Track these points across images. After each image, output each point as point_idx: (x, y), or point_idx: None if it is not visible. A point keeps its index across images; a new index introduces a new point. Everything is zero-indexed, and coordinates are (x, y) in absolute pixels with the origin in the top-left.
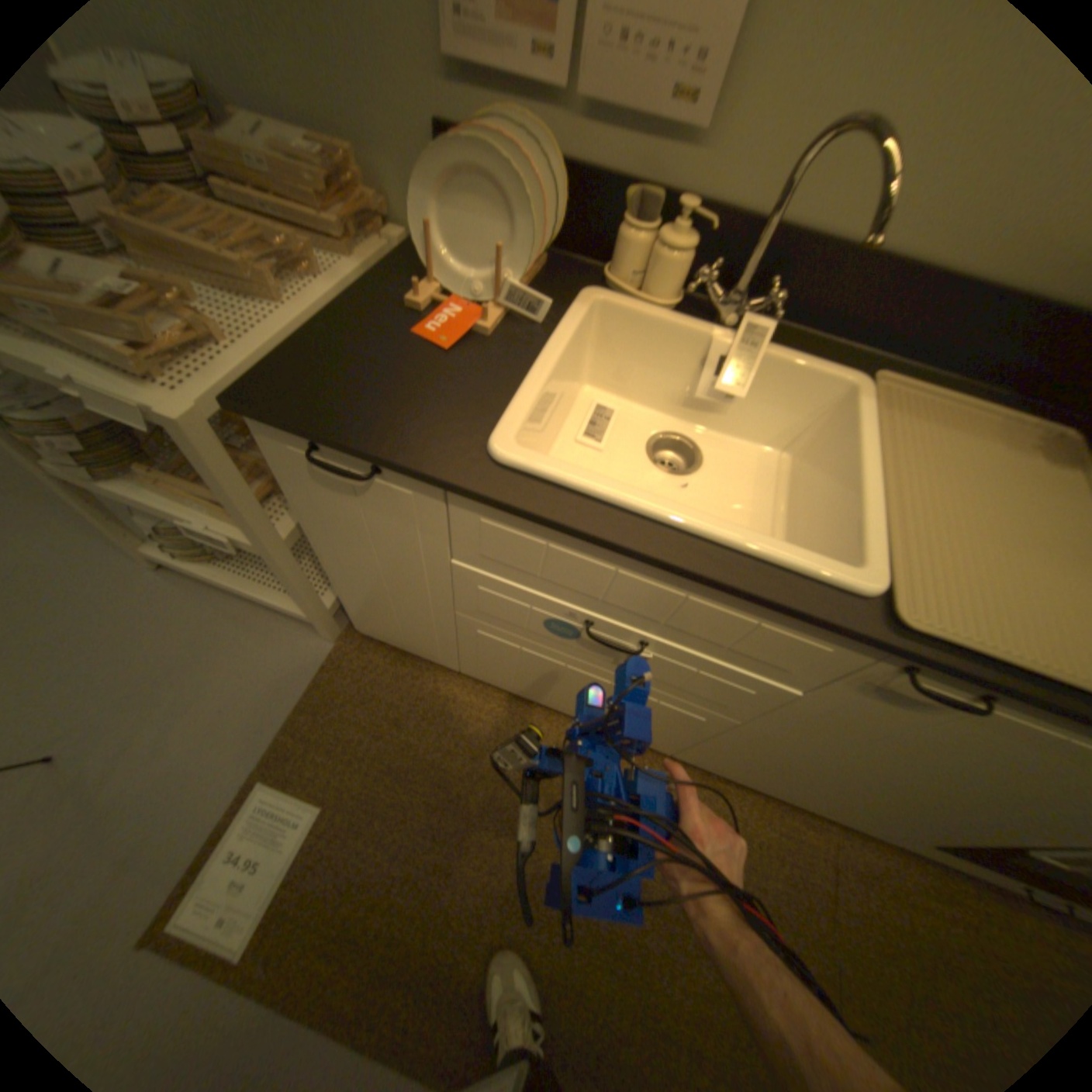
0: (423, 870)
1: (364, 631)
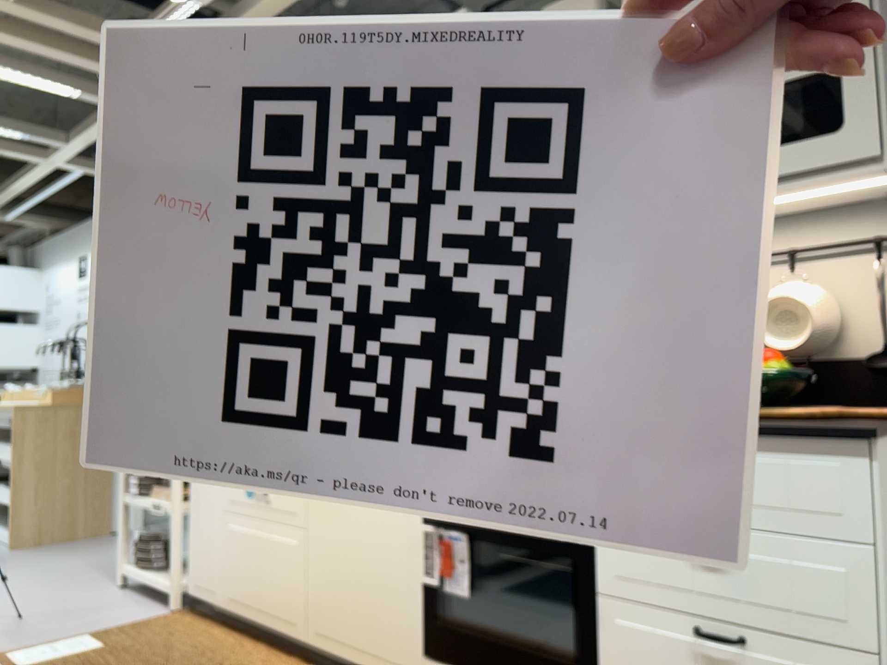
0: None
1: (189, 589)
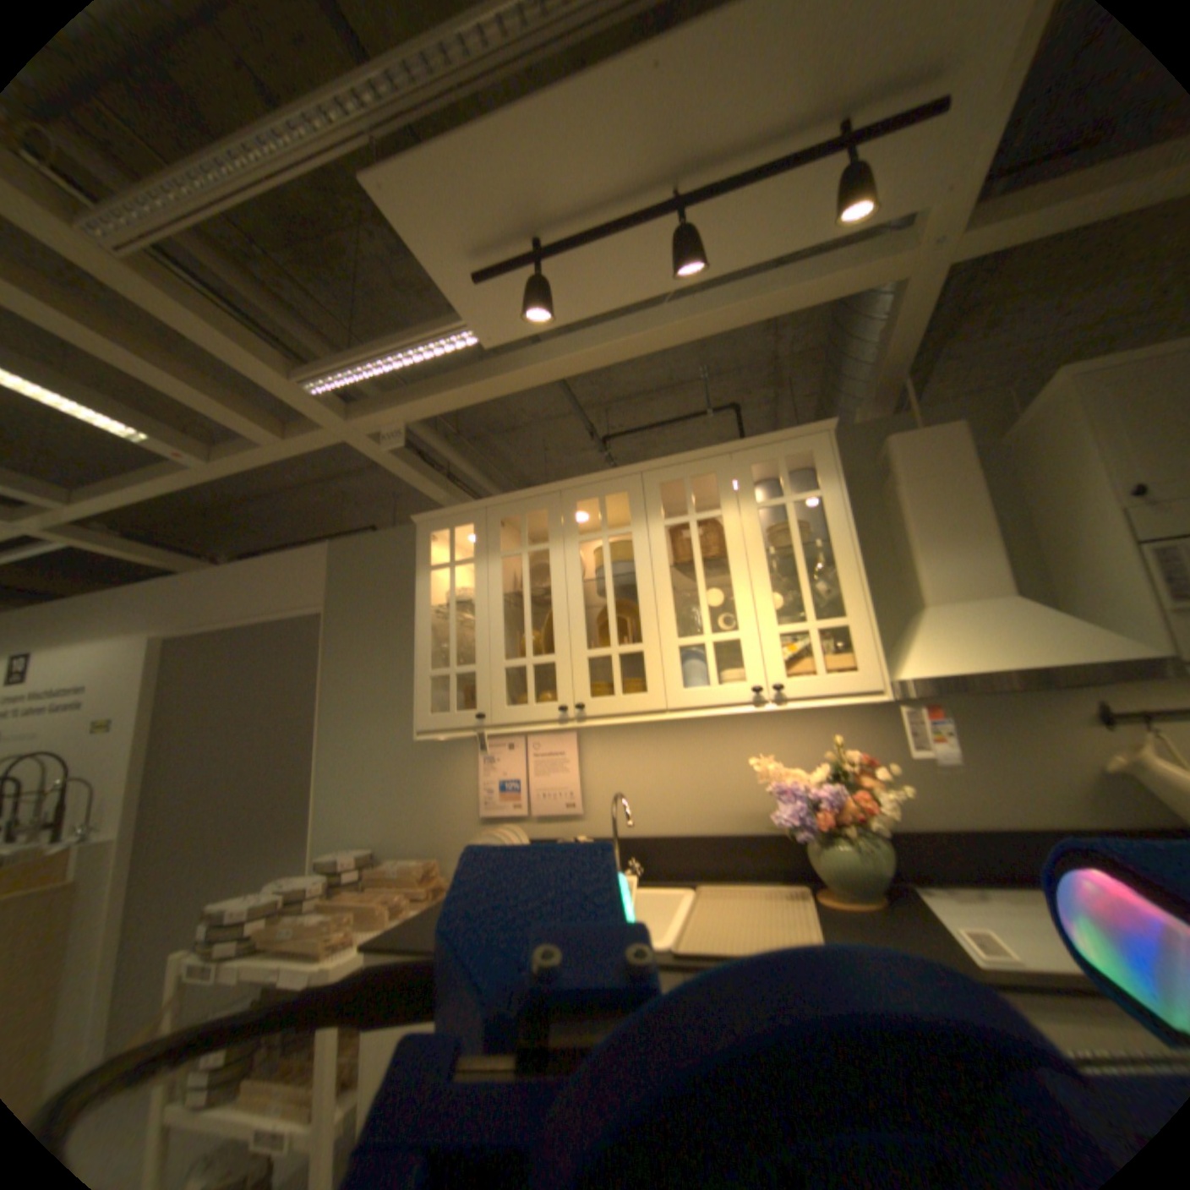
0: None
1: None
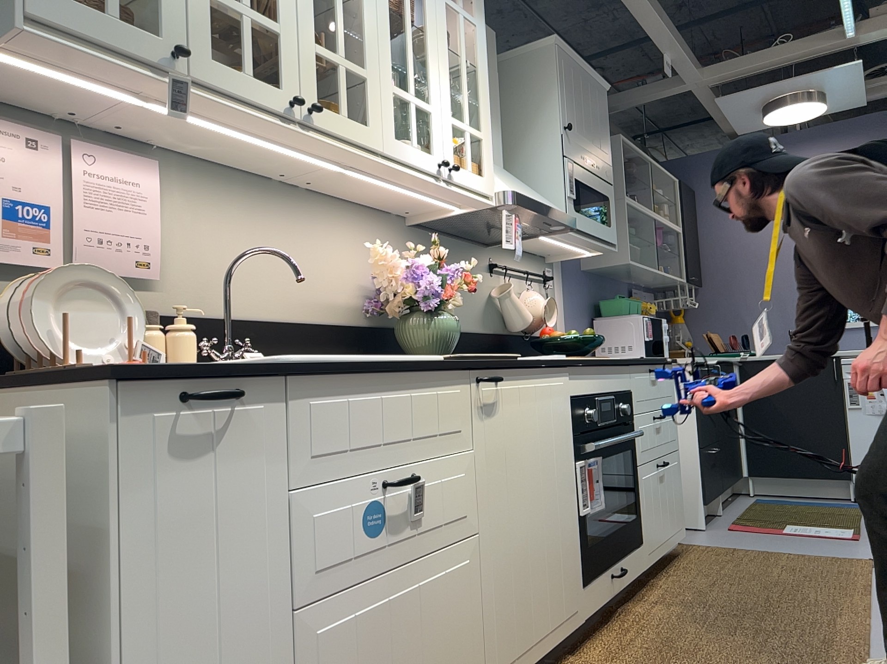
0: None
1: None
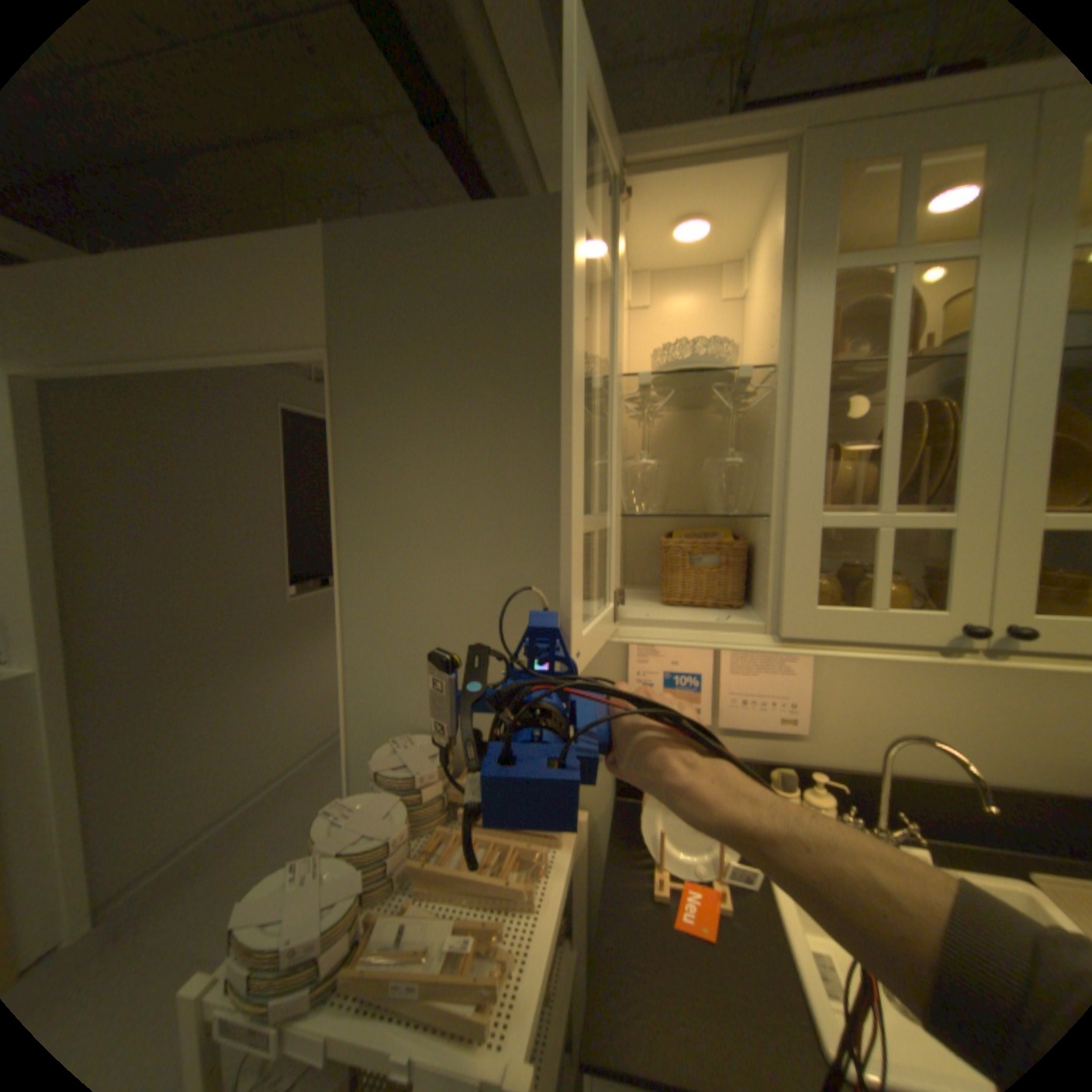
0: None
1: None
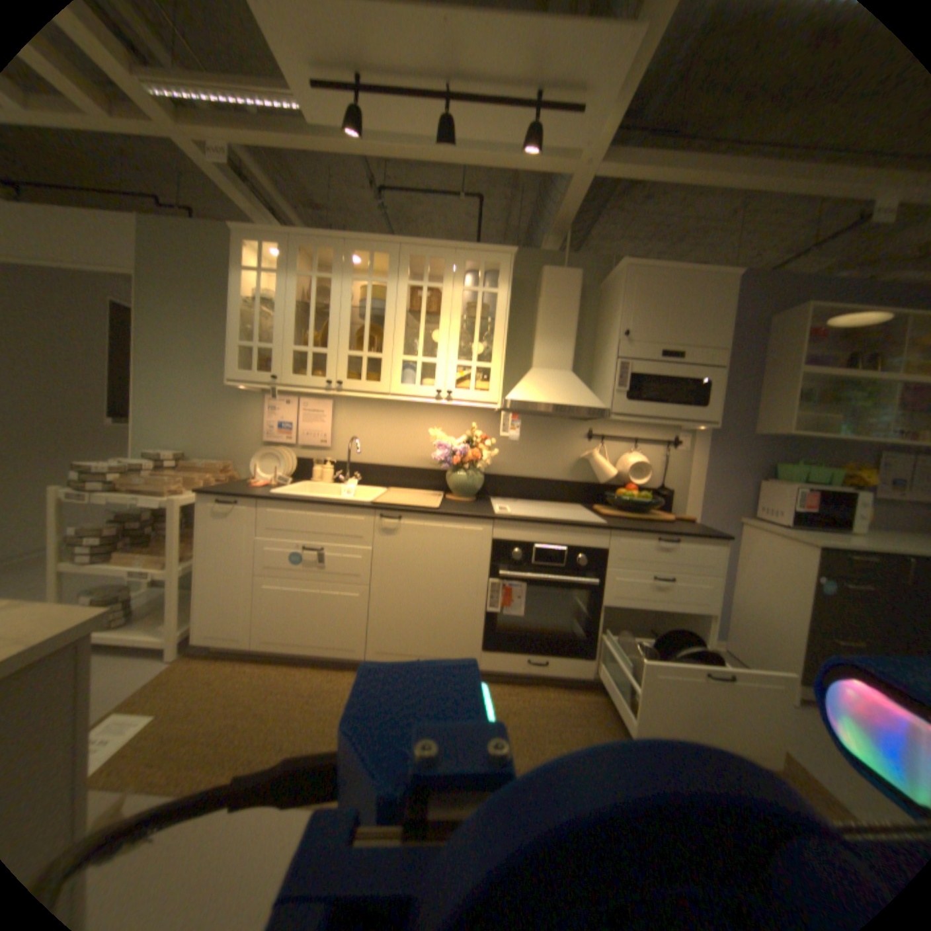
0: (214, 729)
1: (192, 641)
